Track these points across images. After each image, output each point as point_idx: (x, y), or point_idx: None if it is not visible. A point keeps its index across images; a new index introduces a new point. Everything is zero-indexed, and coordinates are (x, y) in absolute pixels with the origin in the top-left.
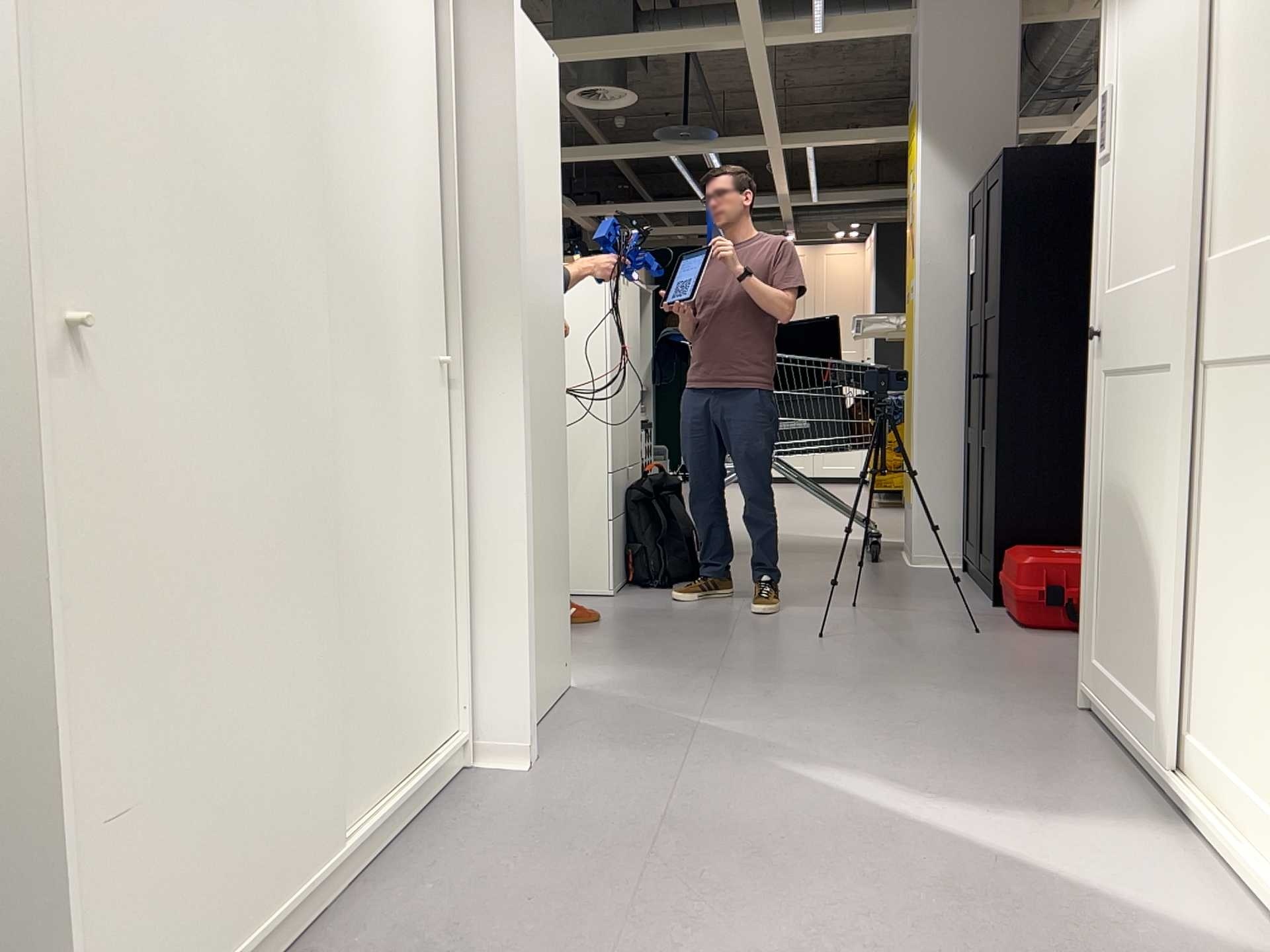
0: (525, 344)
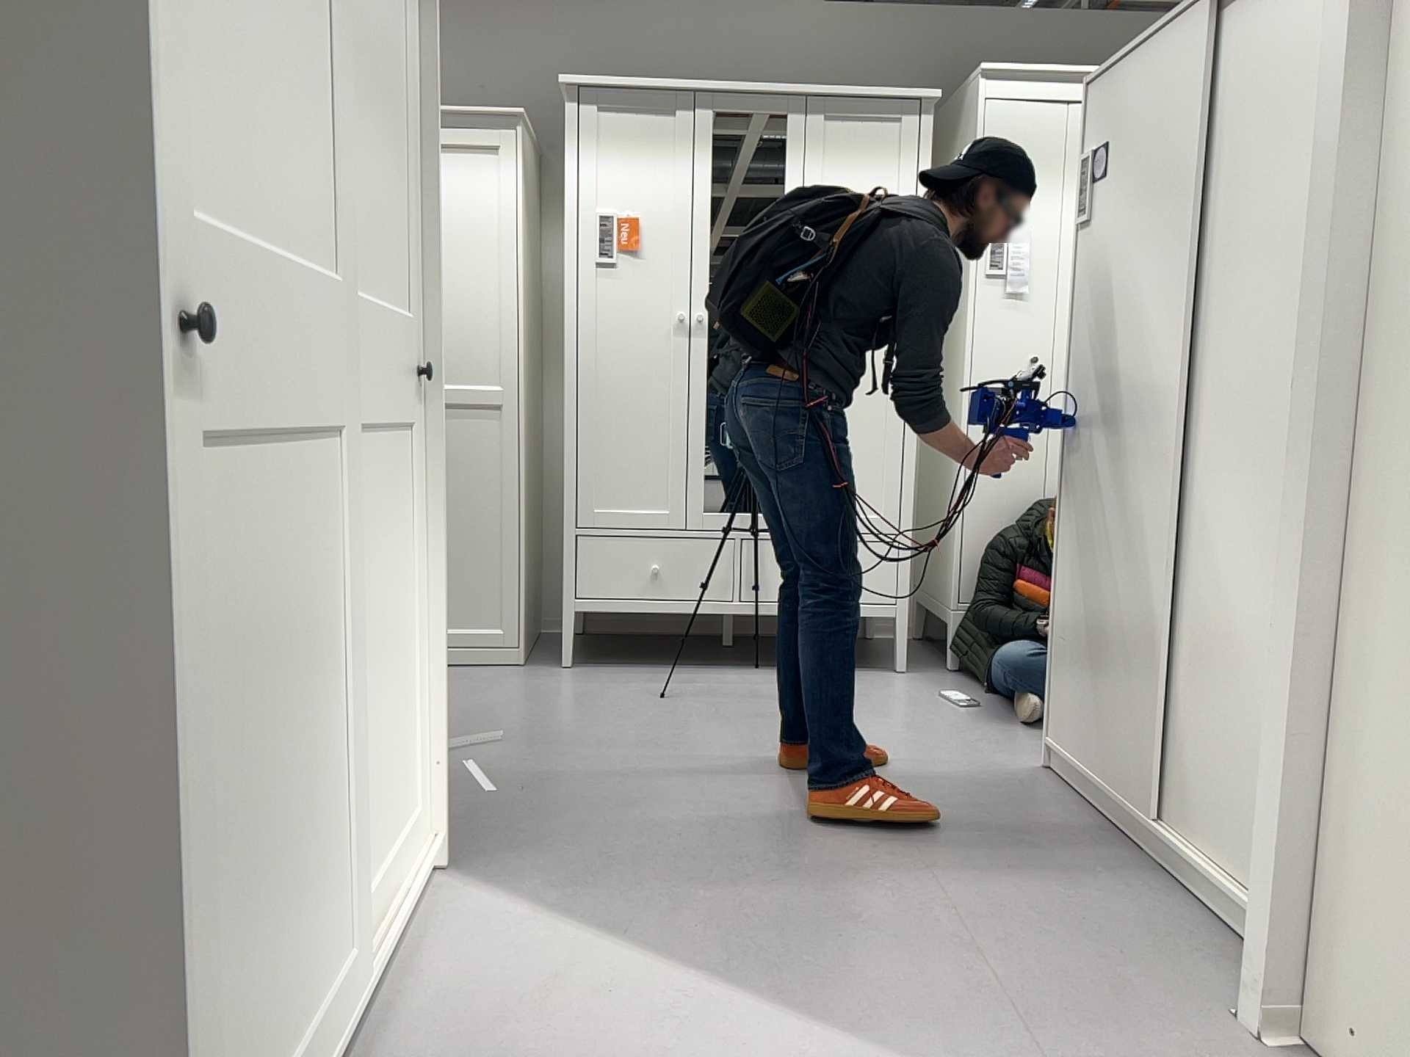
0: (1310, 408)
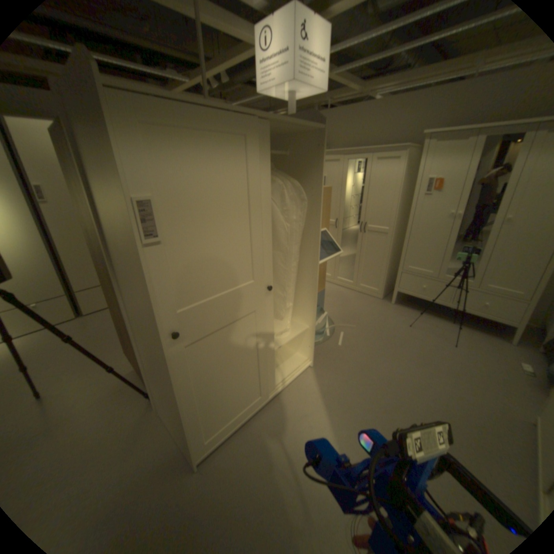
0: None
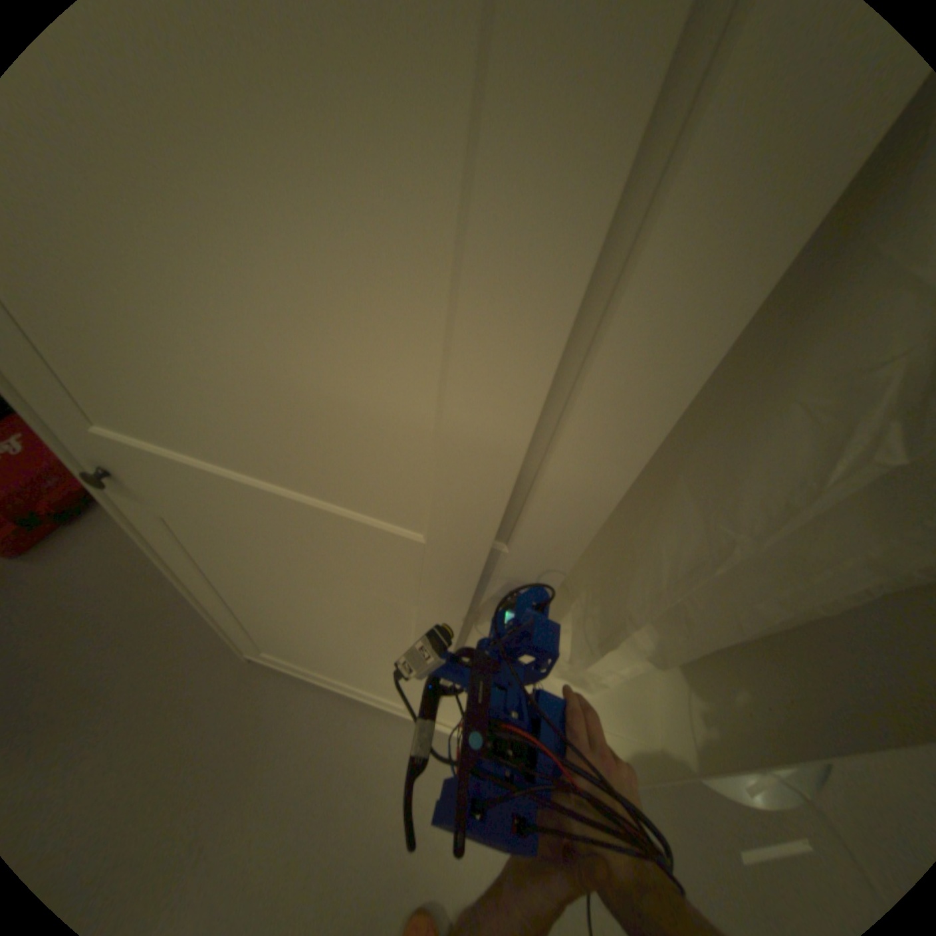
0: None
